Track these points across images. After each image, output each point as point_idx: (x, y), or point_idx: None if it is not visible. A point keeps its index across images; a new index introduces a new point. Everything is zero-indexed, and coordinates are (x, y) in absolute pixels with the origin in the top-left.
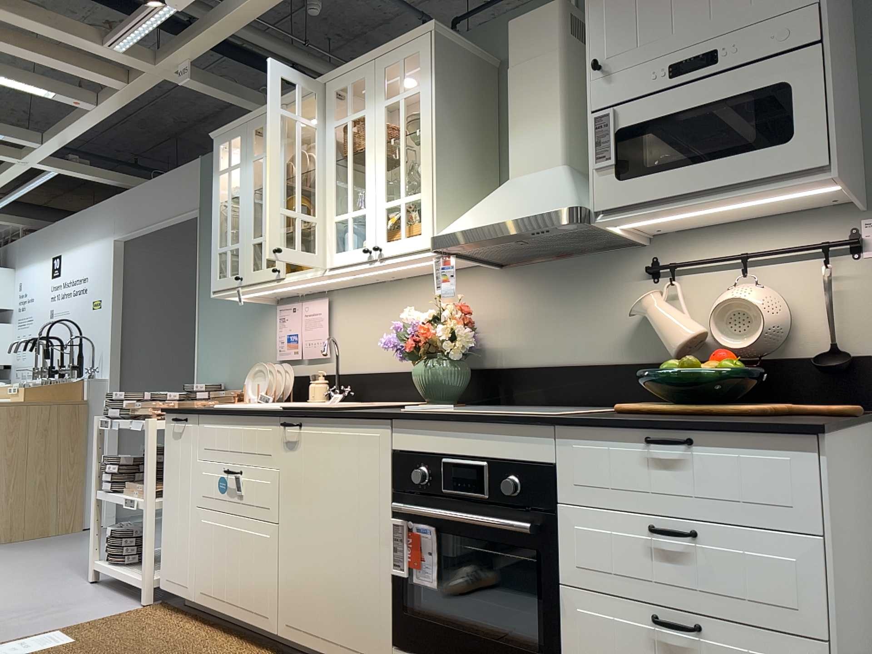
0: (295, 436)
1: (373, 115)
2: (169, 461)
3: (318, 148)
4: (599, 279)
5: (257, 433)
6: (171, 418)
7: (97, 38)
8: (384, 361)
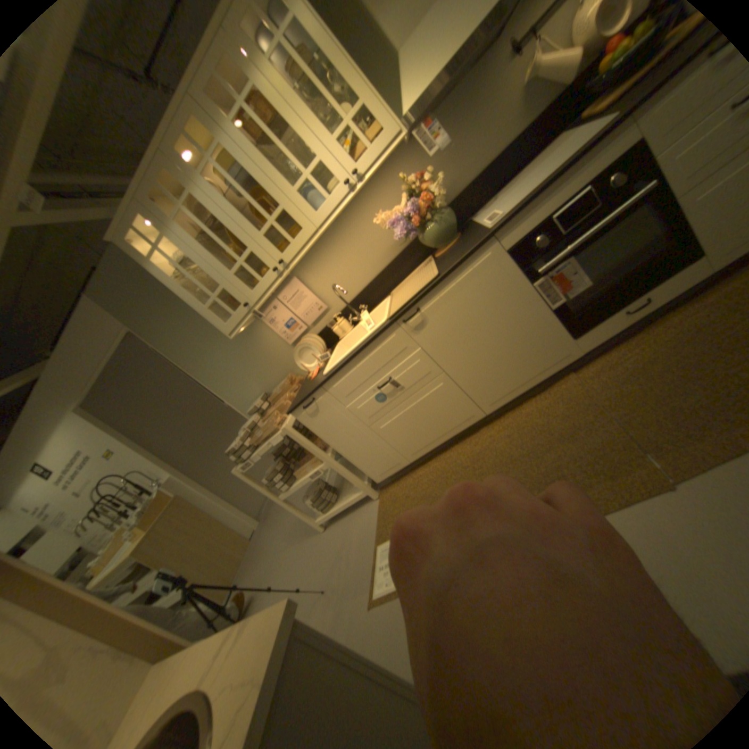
0: (420, 317)
1: (263, 76)
2: (323, 429)
3: (231, 152)
4: (483, 86)
5: (386, 347)
6: (300, 411)
7: None
8: (369, 272)
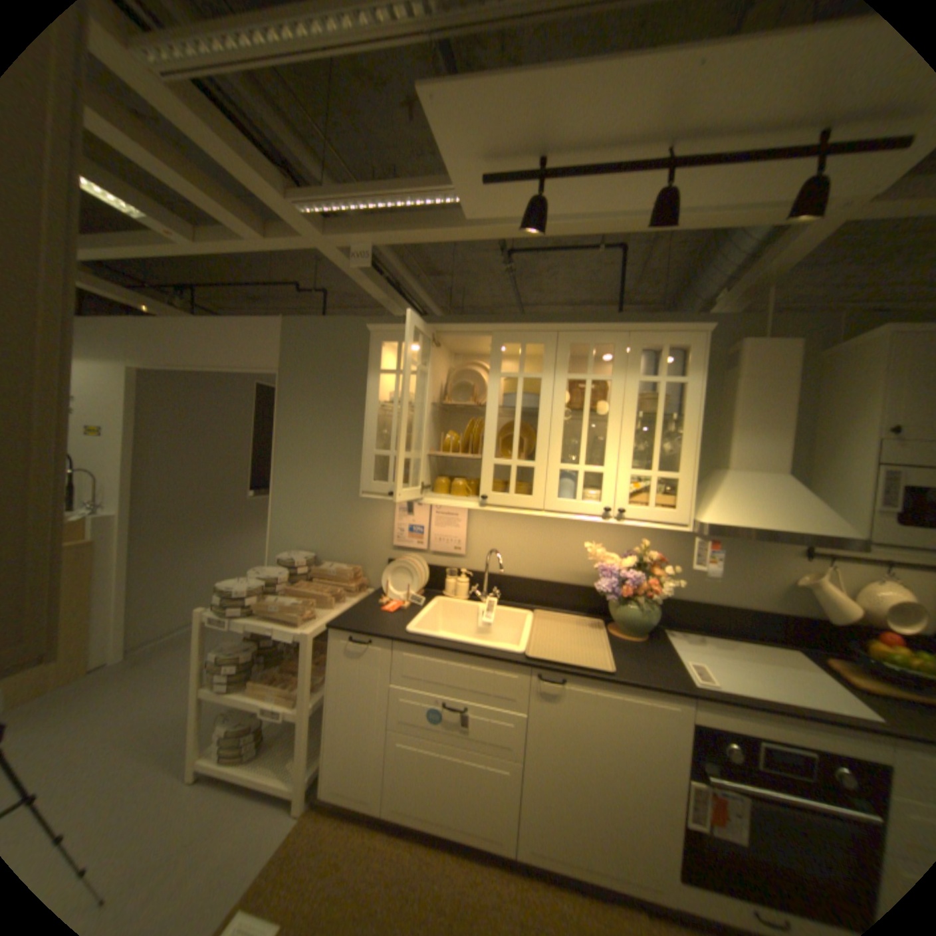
0: (557, 690)
1: (624, 384)
2: (338, 678)
3: (542, 393)
4: (762, 549)
5: (495, 678)
6: (341, 635)
7: (278, 181)
8: (531, 569)
